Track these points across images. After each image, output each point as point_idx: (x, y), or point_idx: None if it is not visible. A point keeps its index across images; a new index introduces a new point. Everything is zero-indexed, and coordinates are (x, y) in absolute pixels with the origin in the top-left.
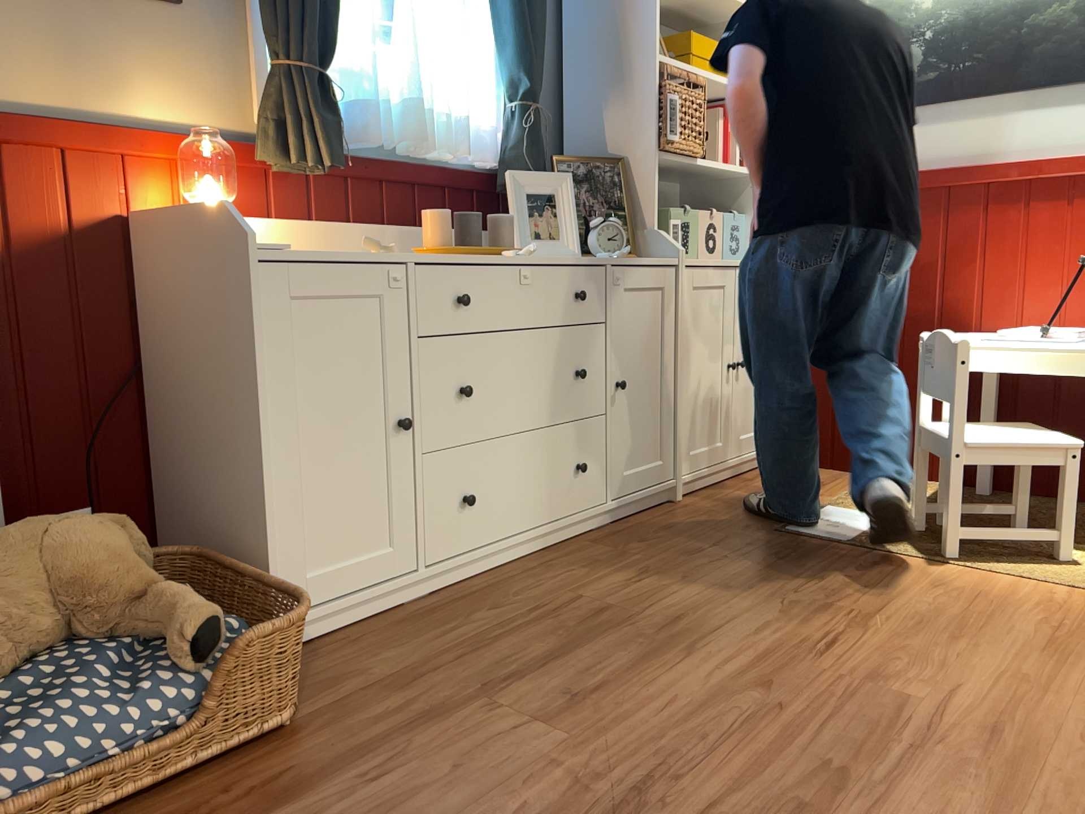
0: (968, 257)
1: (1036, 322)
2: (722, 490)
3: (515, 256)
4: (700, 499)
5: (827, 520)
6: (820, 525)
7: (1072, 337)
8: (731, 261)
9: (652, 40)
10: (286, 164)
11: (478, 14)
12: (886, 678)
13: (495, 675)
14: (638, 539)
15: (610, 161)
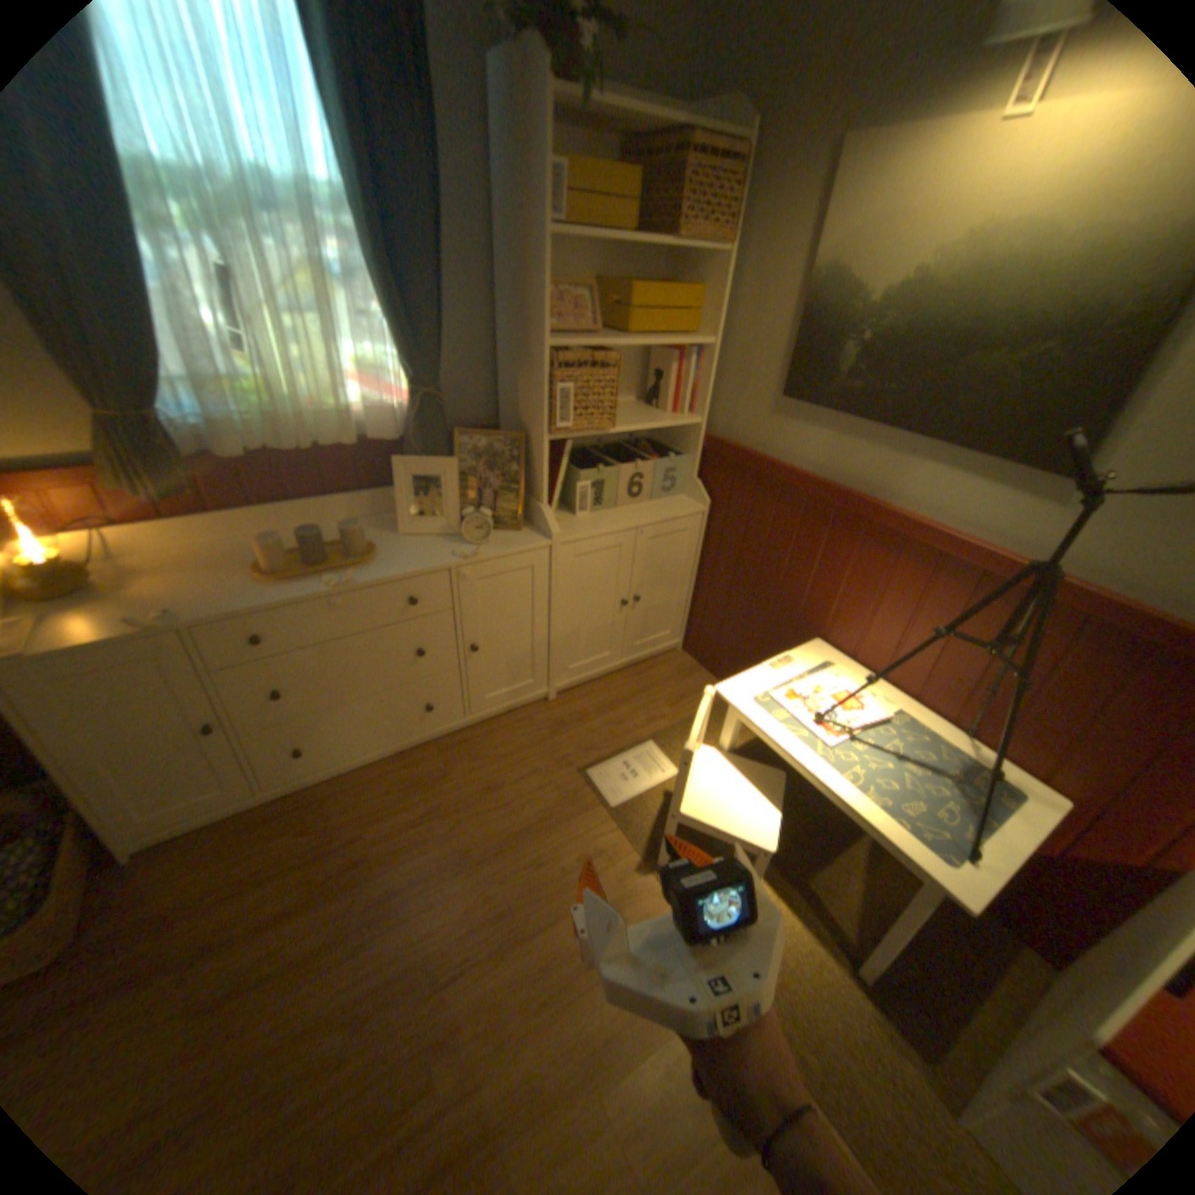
0: (837, 578)
1: (871, 660)
2: (598, 689)
3: (328, 587)
4: (568, 702)
5: (627, 768)
6: (616, 774)
7: (839, 737)
8: (635, 522)
9: (542, 327)
10: (134, 493)
11: (364, 293)
12: (445, 1049)
13: (219, 937)
14: (473, 756)
15: (520, 429)
